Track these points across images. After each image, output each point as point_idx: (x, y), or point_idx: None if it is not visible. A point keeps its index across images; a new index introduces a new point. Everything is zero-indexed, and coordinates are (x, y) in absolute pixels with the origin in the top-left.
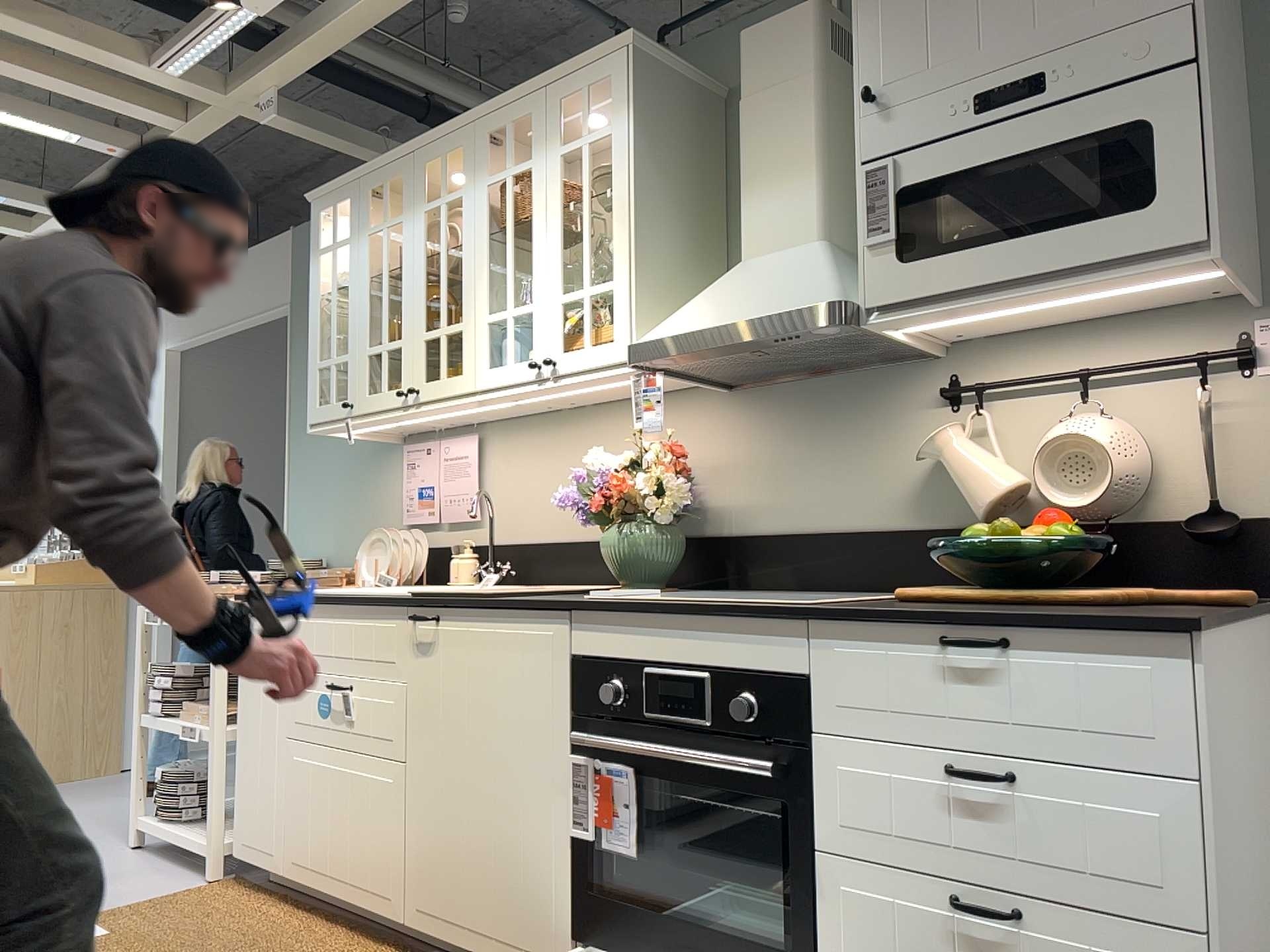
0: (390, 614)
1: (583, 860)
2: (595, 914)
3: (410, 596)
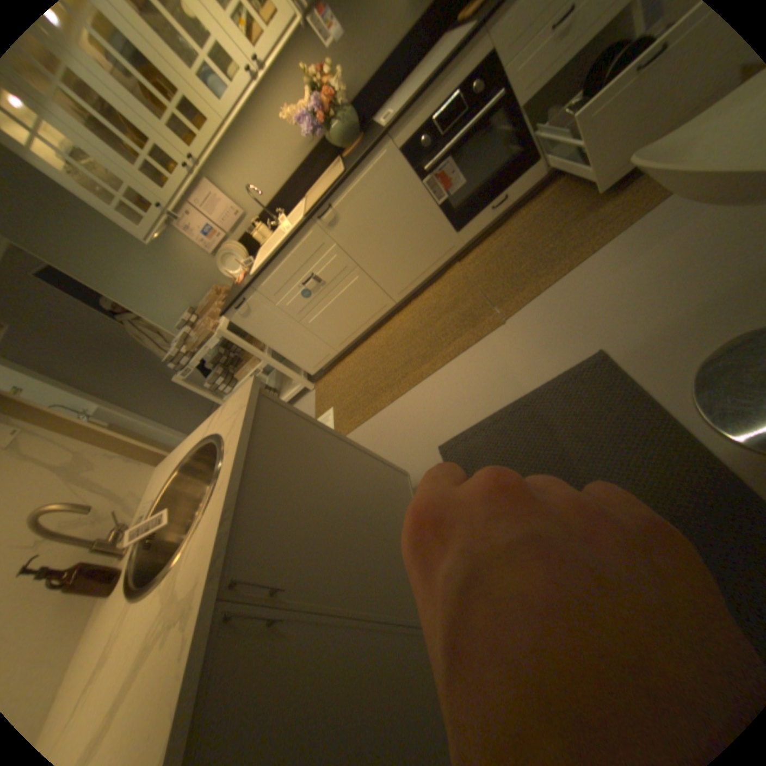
0: (306, 229)
1: (447, 206)
2: (460, 214)
3: (304, 216)
